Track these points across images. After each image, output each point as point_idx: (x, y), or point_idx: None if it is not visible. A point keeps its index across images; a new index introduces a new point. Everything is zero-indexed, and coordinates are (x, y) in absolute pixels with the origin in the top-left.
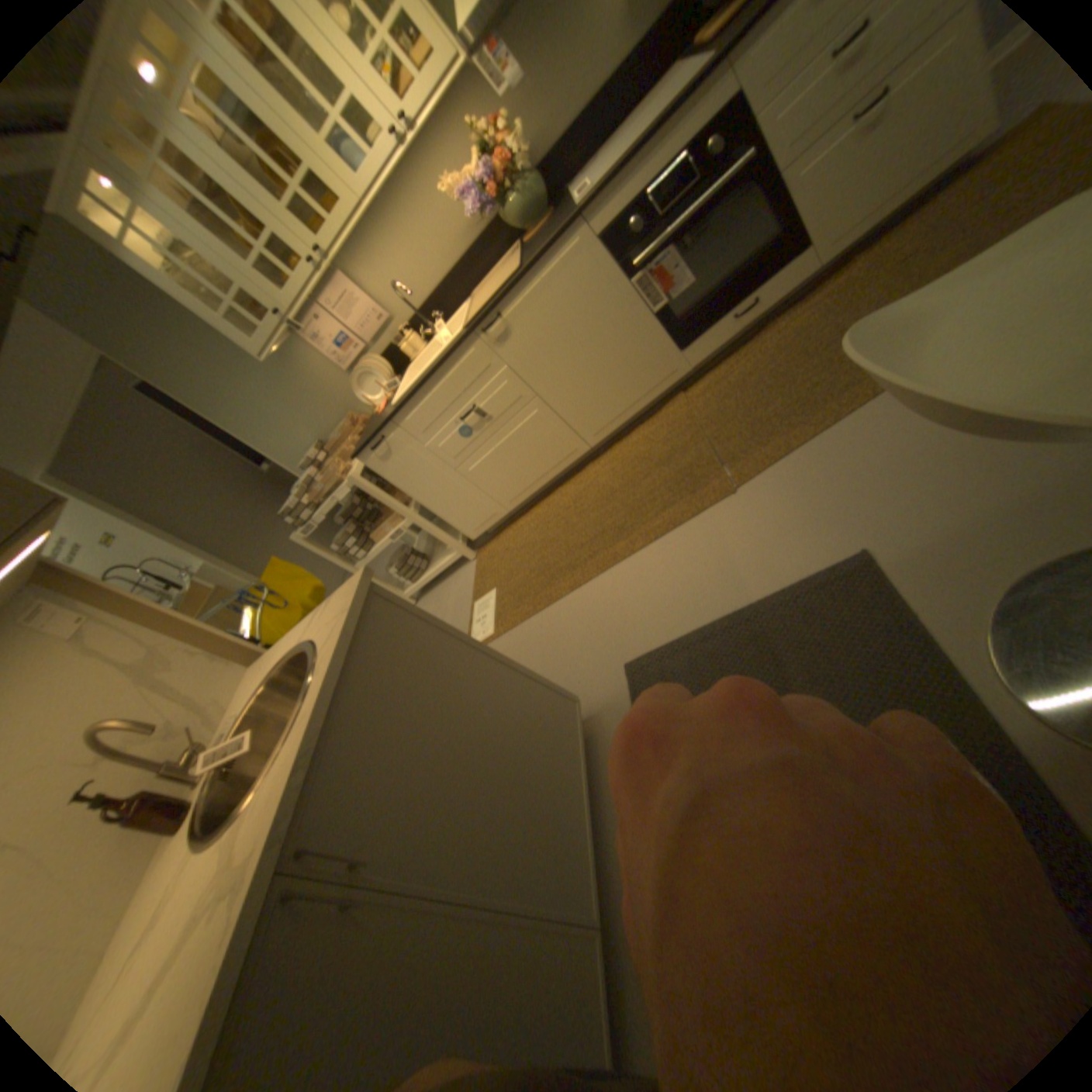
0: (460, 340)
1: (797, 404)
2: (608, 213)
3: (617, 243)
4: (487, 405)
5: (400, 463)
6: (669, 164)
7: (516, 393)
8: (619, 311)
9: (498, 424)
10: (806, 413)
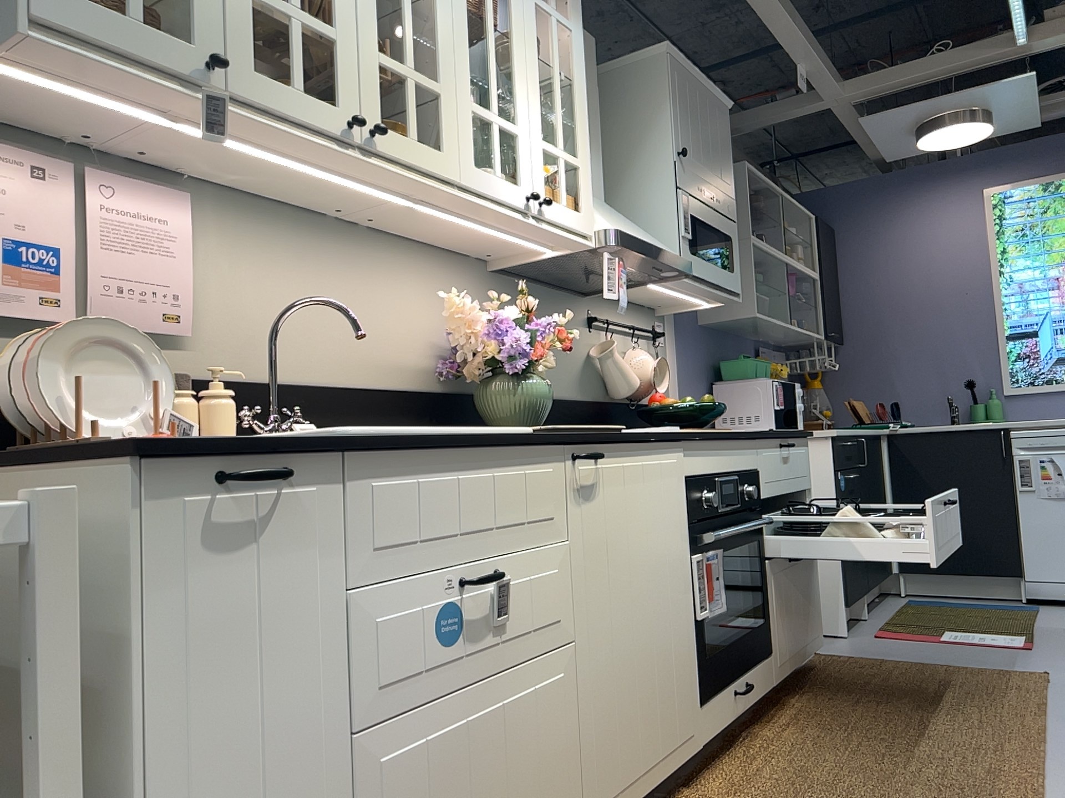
0: (549, 437)
1: (950, 789)
2: (696, 466)
3: (693, 503)
4: (510, 595)
5: (233, 593)
6: (720, 476)
7: (554, 609)
8: (677, 587)
9: (500, 657)
10: (983, 795)
